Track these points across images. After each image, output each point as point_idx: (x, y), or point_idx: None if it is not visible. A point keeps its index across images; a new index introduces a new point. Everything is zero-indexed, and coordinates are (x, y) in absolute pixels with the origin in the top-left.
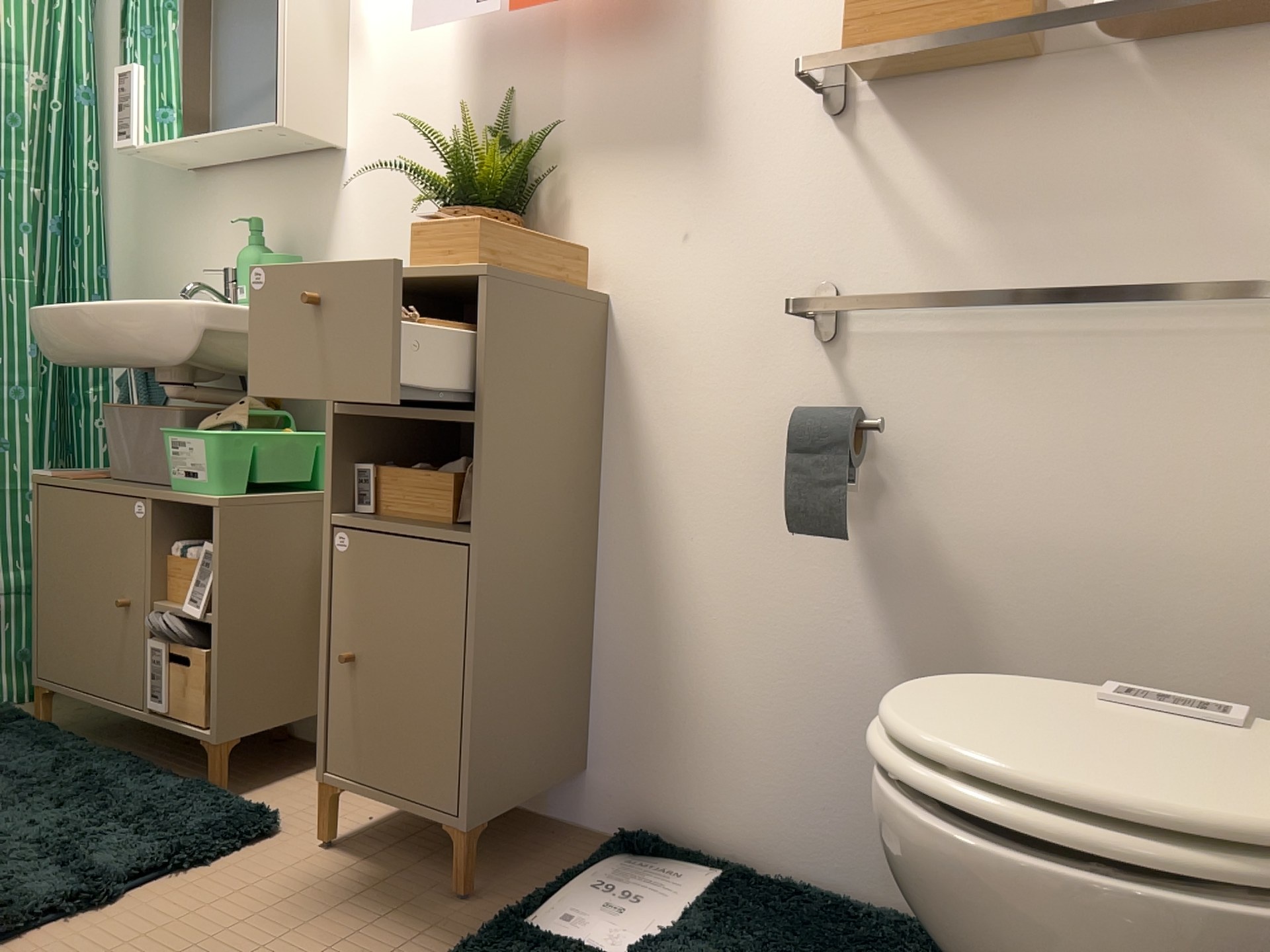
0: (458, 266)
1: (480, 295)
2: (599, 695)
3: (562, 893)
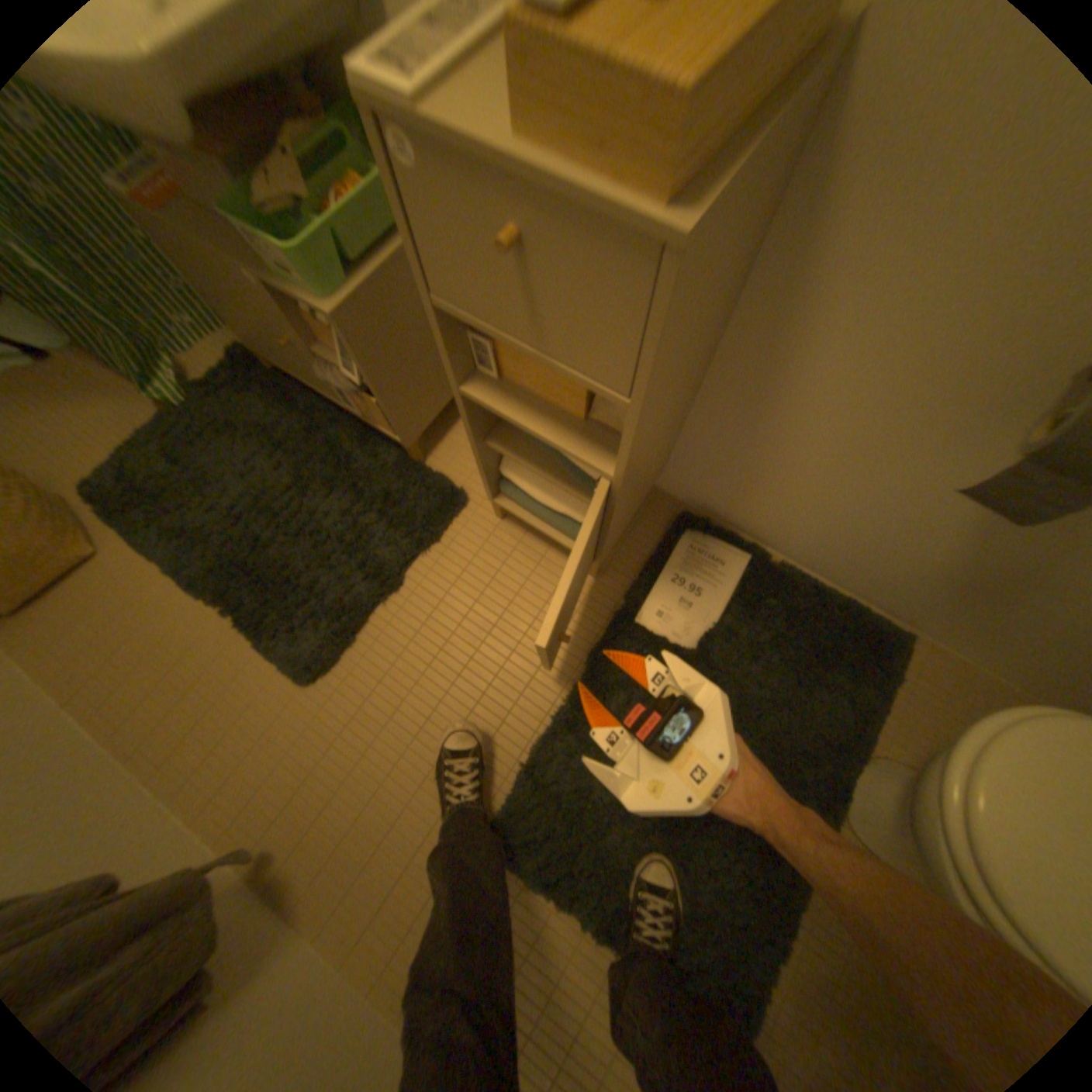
0: (627, 196)
1: (667, 265)
2: (687, 442)
3: (657, 587)
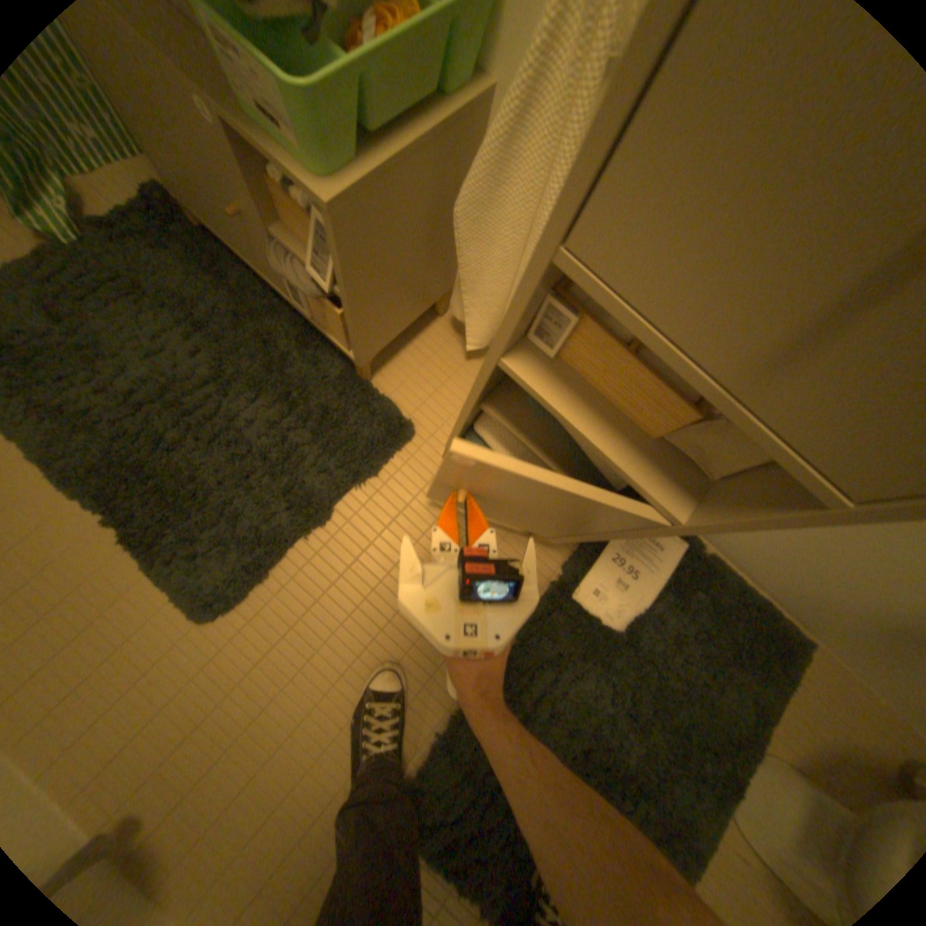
0: None
1: None
2: None
3: (599, 564)
